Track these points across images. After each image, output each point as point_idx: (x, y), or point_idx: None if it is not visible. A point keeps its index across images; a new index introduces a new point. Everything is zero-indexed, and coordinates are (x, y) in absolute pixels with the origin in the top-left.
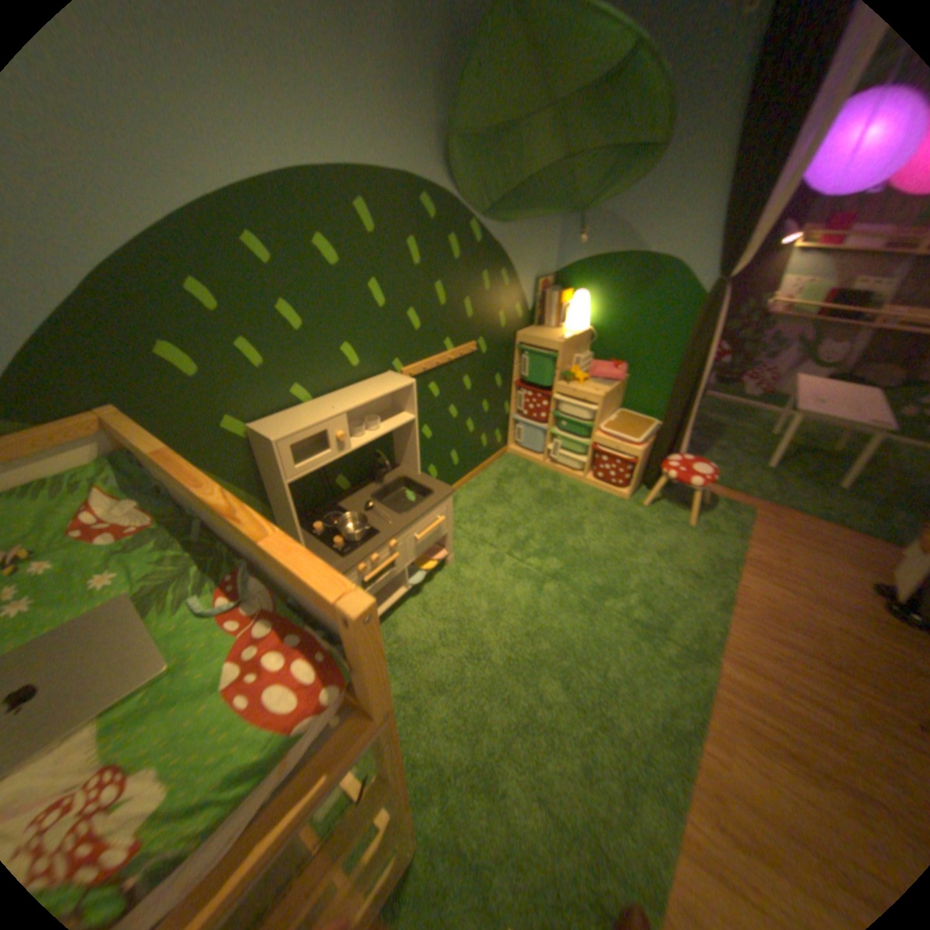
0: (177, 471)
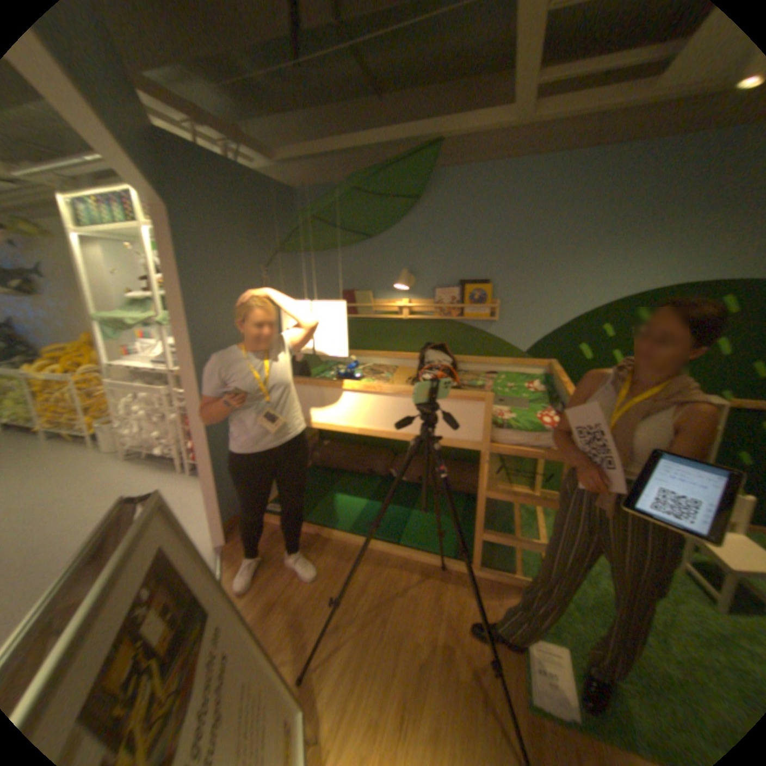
0: (560, 375)
